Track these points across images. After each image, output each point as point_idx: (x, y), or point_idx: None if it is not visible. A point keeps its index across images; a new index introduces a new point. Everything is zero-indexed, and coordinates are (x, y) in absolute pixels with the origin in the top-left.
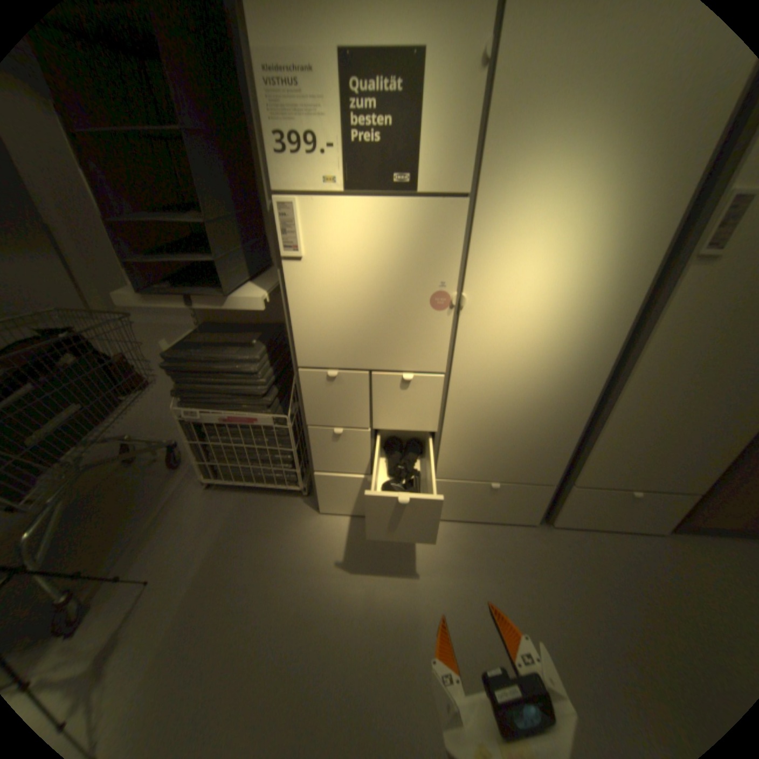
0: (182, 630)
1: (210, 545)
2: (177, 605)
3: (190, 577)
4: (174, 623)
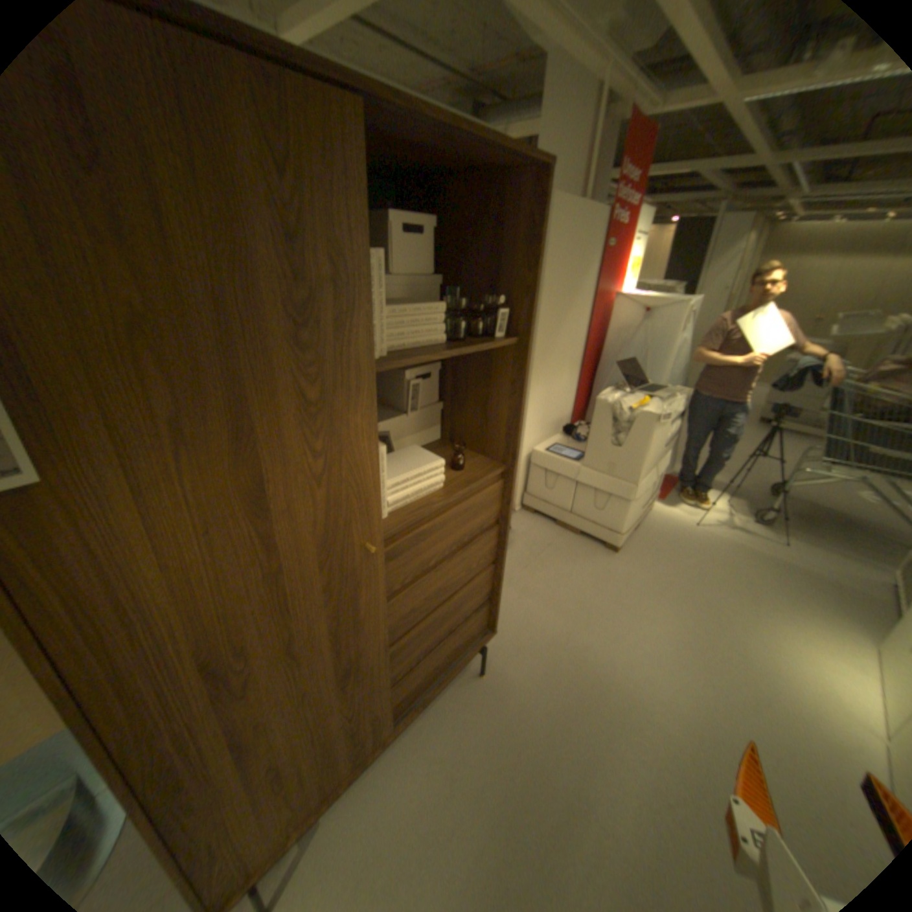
0: (756, 555)
1: (825, 577)
2: (773, 556)
3: (794, 564)
4: (760, 553)
